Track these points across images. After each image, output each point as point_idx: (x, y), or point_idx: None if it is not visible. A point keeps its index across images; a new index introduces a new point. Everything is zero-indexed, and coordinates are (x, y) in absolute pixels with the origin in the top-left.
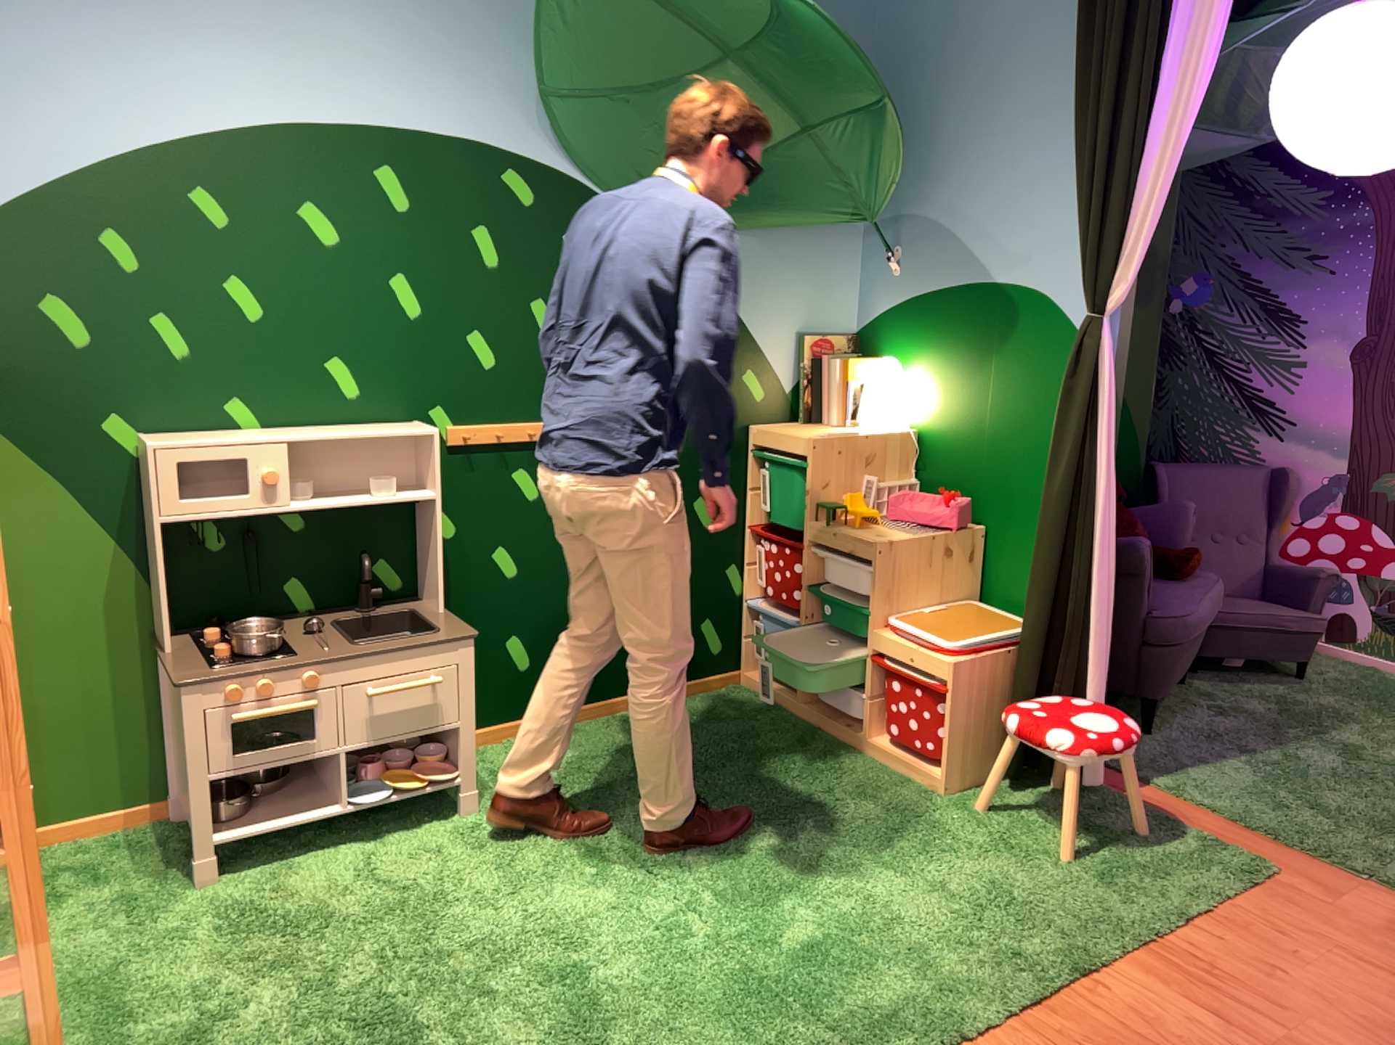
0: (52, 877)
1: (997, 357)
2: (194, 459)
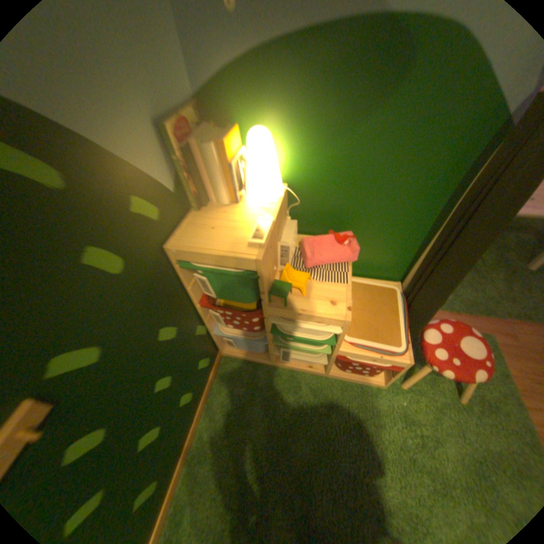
0: None
1: (377, 113)
2: None
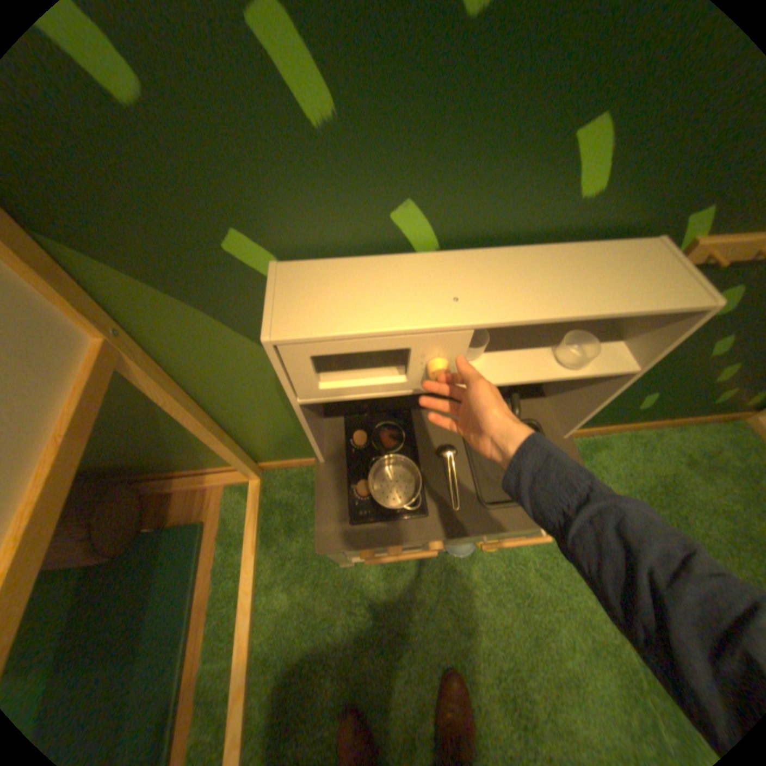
0: (268, 512)
1: None
2: (336, 352)
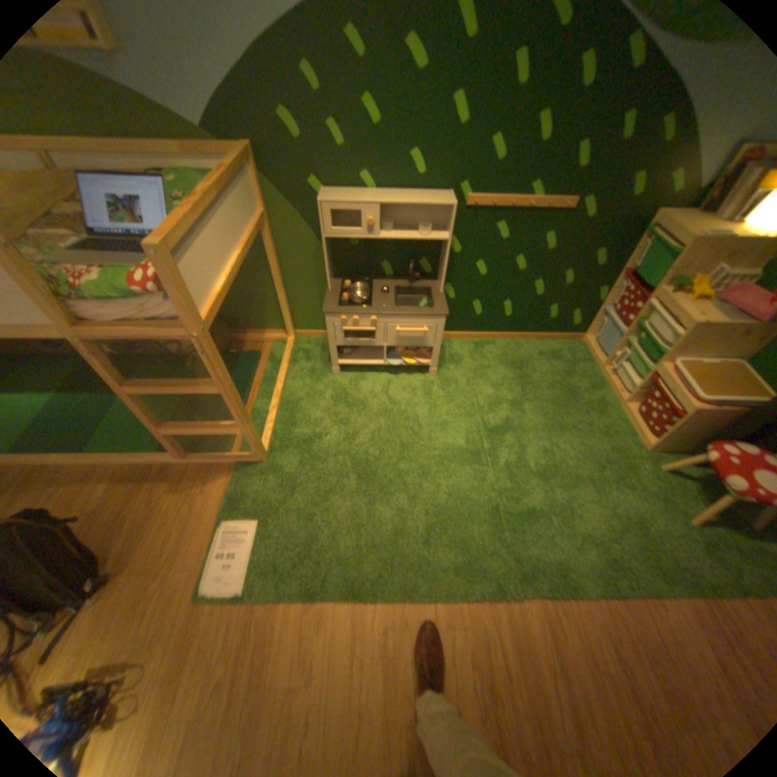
0: (297, 353)
1: None
2: (337, 210)
